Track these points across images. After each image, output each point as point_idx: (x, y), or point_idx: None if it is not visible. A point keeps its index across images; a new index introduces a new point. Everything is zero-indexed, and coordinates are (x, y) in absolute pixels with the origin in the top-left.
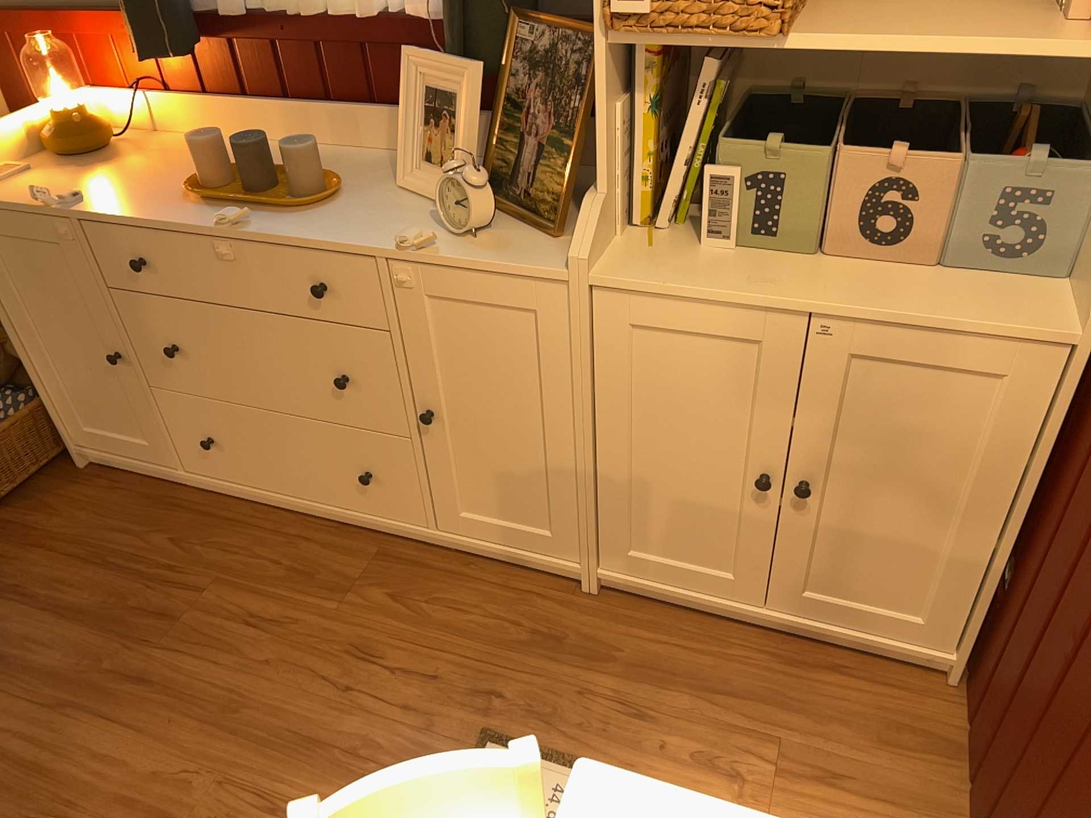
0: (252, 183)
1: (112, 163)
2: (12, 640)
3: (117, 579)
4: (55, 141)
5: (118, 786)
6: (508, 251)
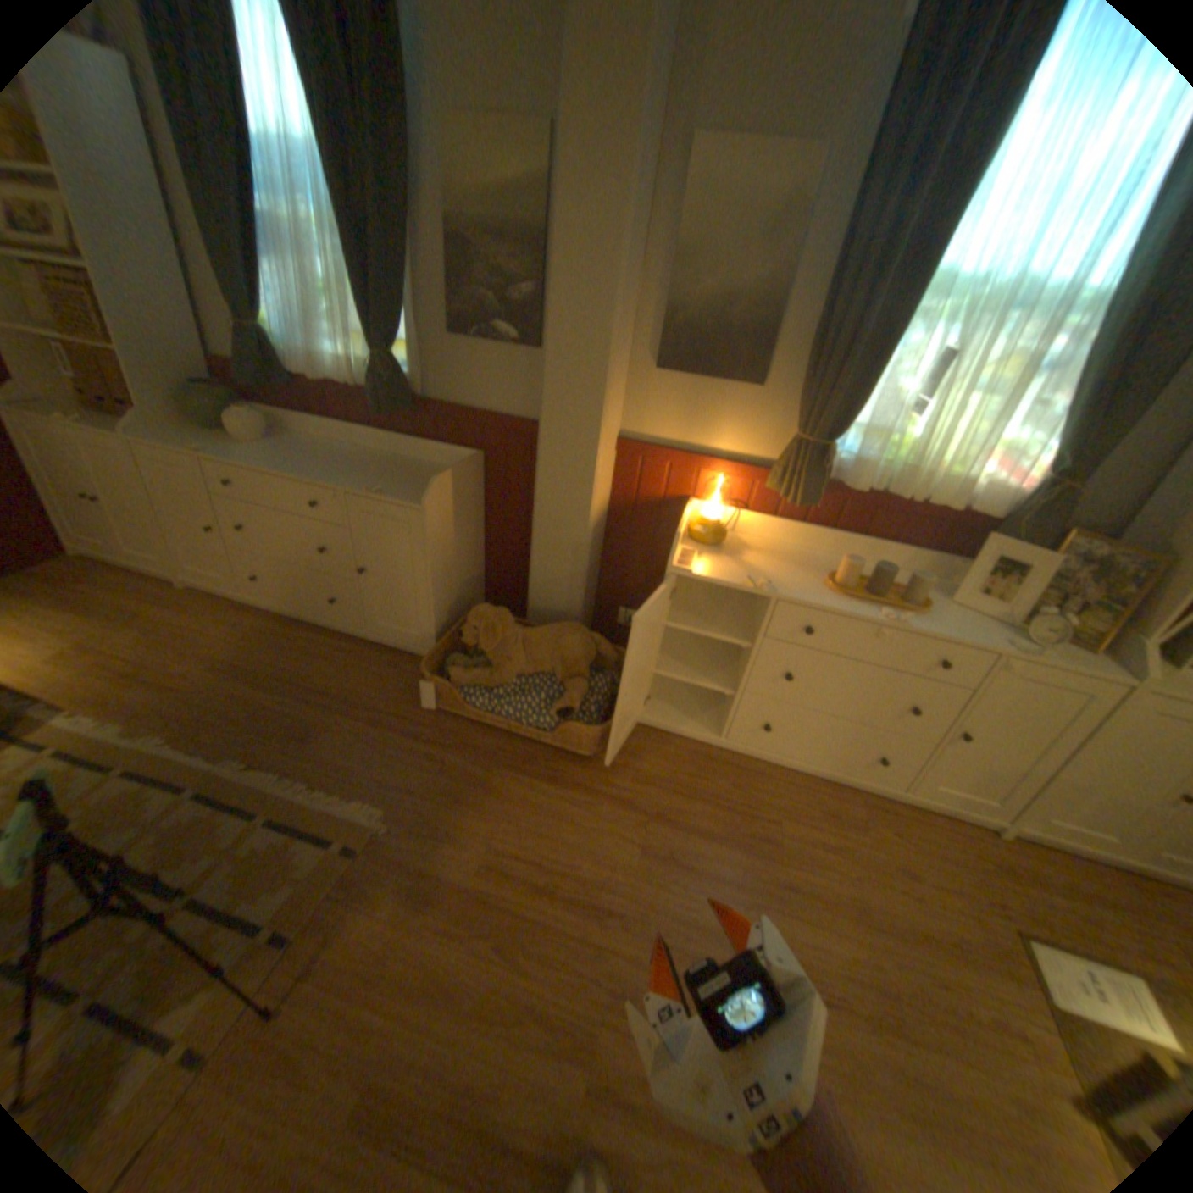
0: (875, 588)
1: (730, 550)
2: (681, 860)
3: (715, 815)
4: (698, 532)
5: (836, 975)
6: (1080, 660)
